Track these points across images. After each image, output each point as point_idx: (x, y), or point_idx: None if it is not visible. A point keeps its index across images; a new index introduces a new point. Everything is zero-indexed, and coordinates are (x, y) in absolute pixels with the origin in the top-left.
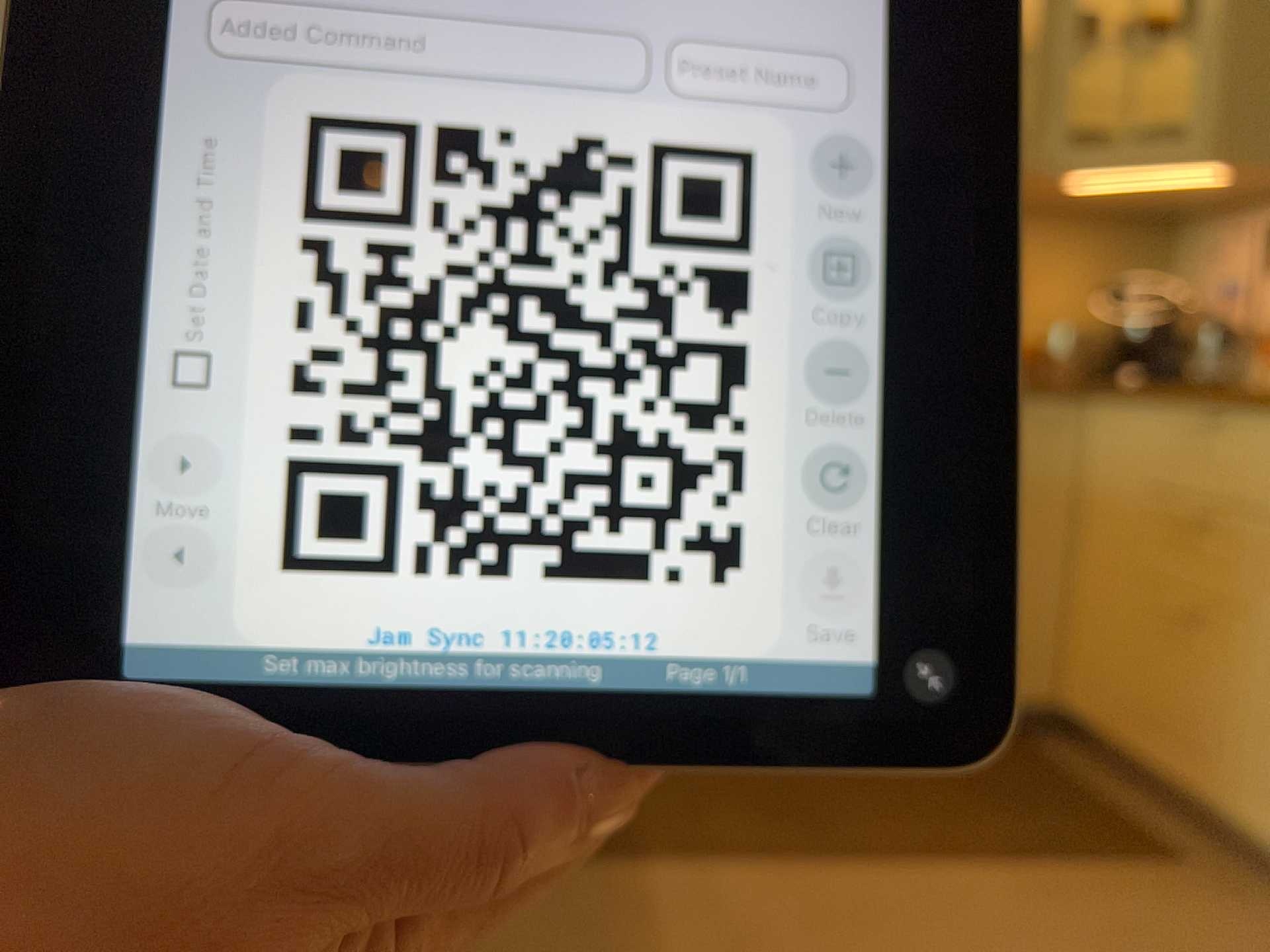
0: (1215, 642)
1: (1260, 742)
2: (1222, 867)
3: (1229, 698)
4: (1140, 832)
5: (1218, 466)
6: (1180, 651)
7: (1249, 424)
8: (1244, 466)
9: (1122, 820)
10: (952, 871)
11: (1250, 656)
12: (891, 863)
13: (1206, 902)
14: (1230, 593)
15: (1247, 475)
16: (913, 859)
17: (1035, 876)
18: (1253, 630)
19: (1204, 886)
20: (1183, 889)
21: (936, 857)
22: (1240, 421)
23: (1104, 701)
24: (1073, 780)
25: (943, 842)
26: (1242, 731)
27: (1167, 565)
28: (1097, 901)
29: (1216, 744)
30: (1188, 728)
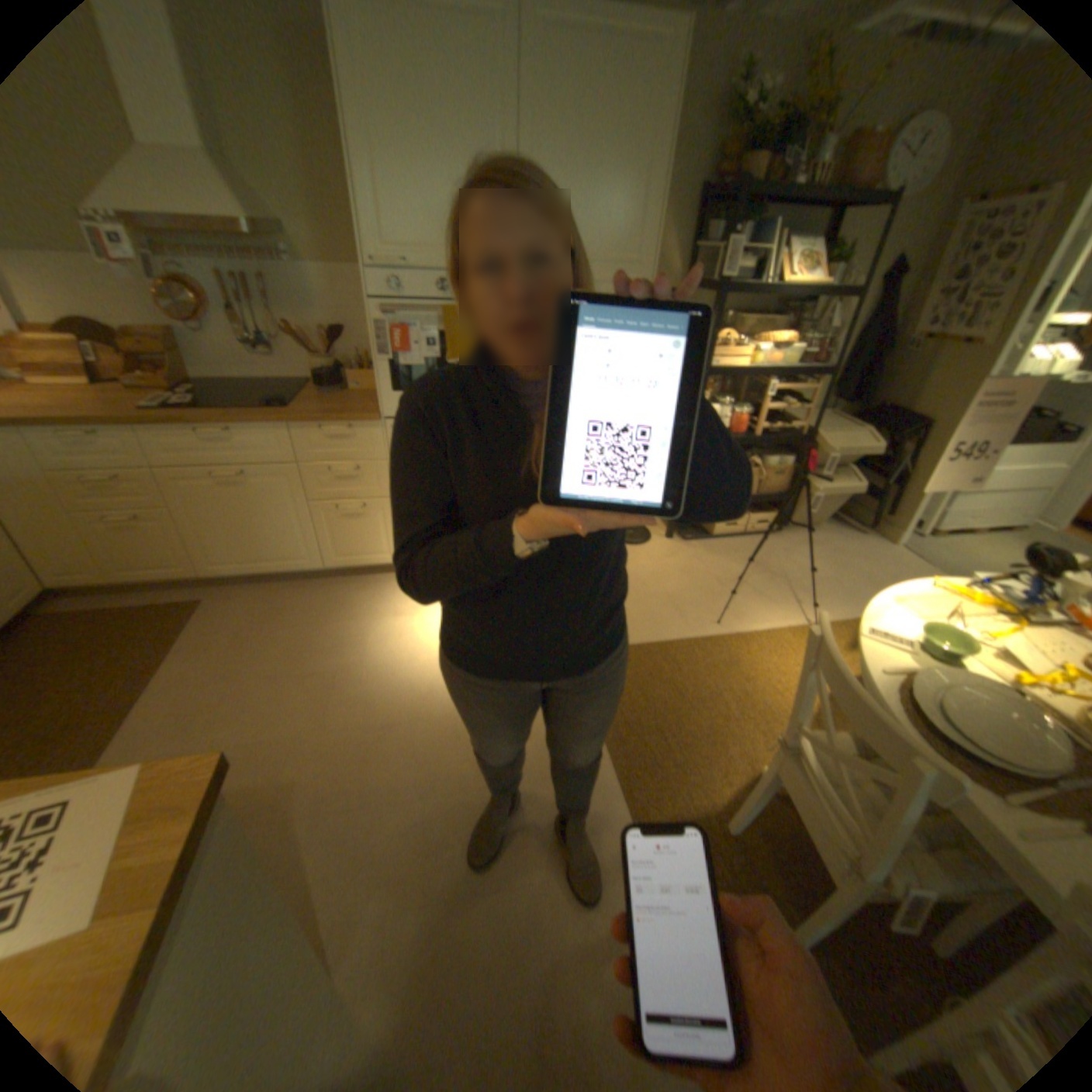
0: (141, 524)
1: (190, 549)
2: (198, 594)
3: (164, 541)
4: (160, 607)
5: (93, 453)
6: (121, 535)
7: (104, 432)
8: (113, 451)
9: (148, 609)
10: (152, 676)
11: (166, 522)
12: (132, 697)
13: (218, 607)
14: (139, 504)
15: (117, 454)
16: (134, 688)
17: (172, 649)
18: (162, 513)
19: (207, 604)
20: (206, 610)
21: (137, 679)
22: (96, 431)
23: (77, 574)
24: (99, 613)
25: (125, 674)
26: (178, 549)
27: (84, 503)
28: (200, 636)
29: (167, 559)
30: (146, 560)
